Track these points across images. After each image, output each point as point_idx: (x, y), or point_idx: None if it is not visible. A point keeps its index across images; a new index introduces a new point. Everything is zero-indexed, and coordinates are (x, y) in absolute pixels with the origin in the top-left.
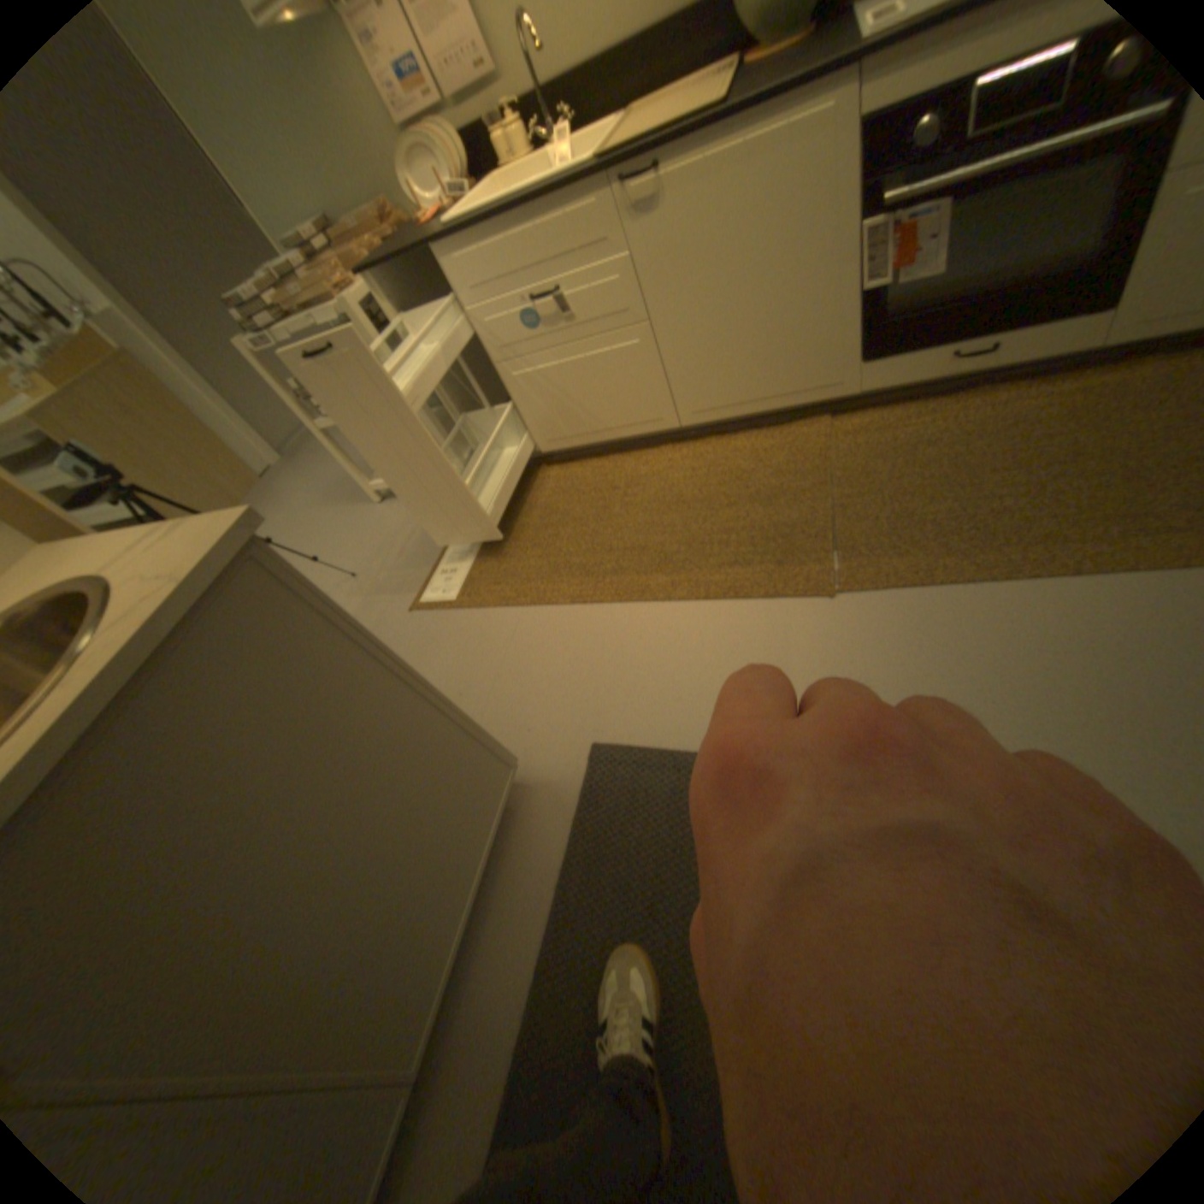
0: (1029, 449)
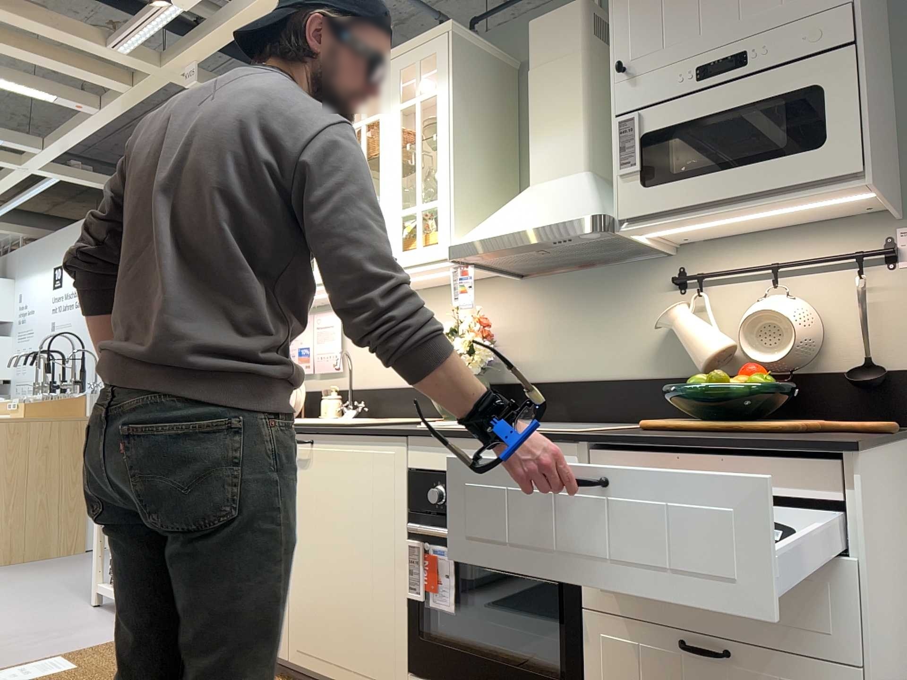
0: None
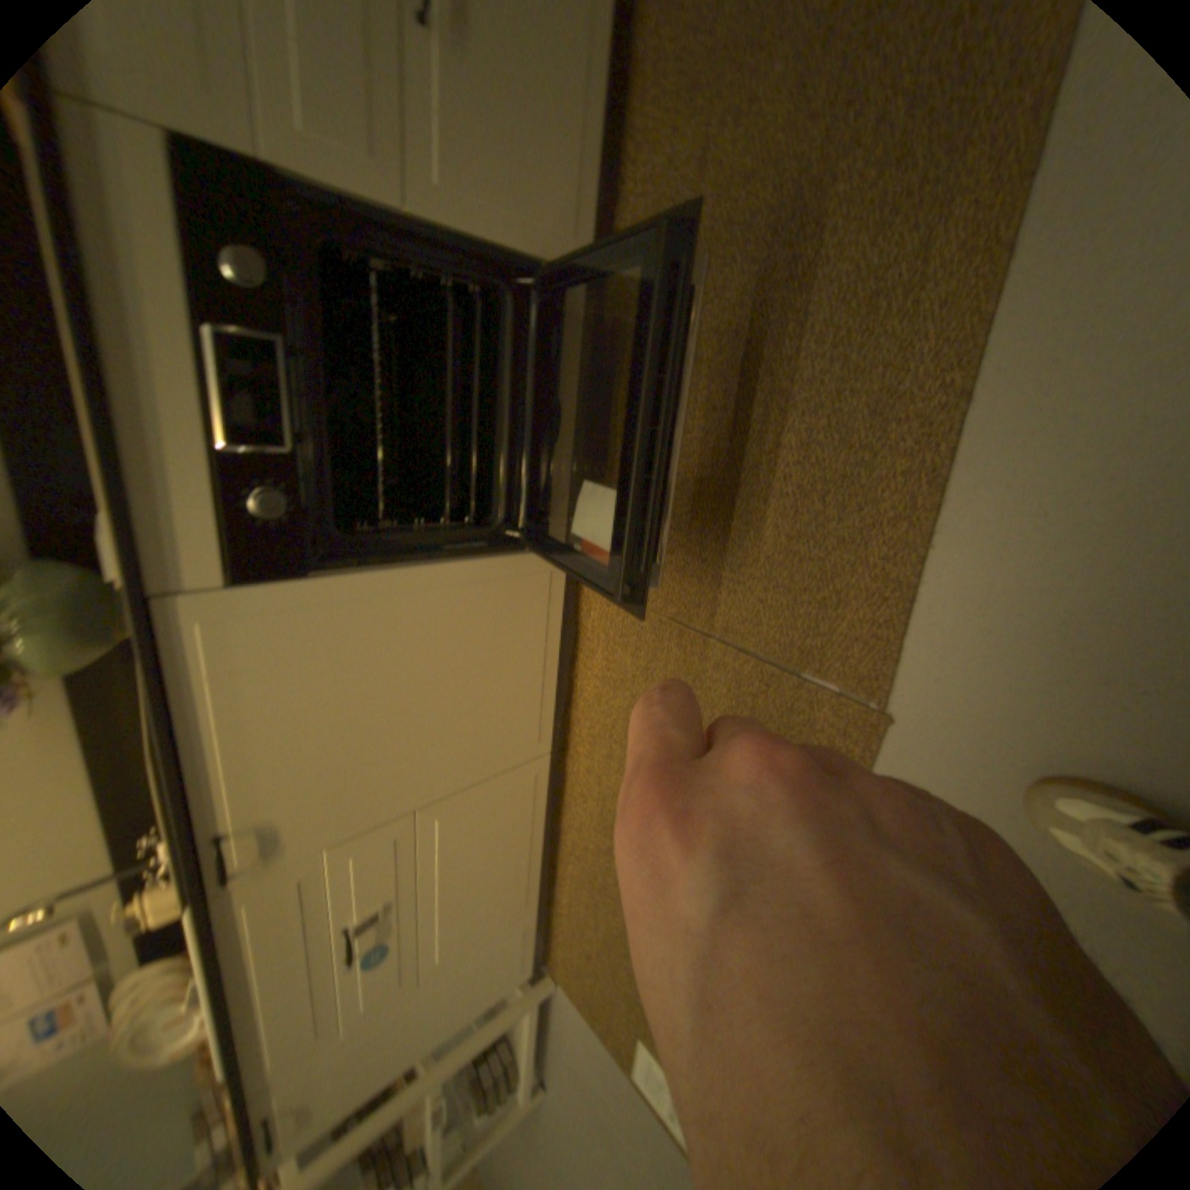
0: (713, 388)
